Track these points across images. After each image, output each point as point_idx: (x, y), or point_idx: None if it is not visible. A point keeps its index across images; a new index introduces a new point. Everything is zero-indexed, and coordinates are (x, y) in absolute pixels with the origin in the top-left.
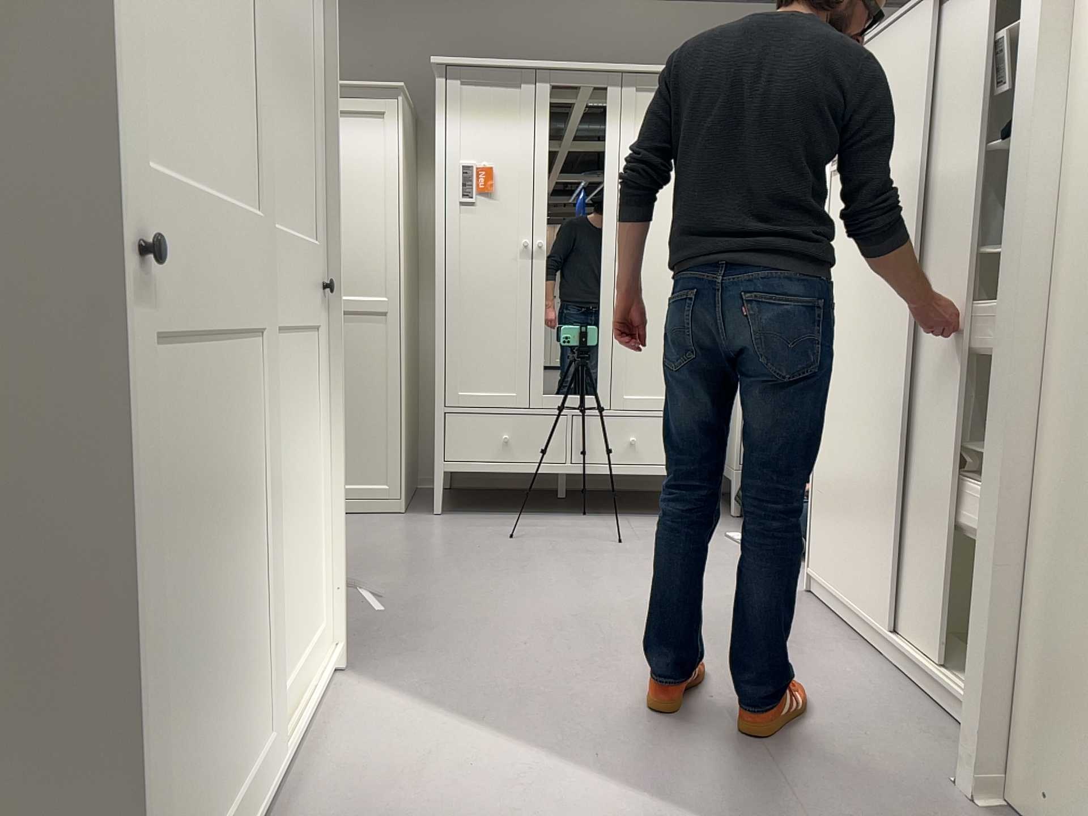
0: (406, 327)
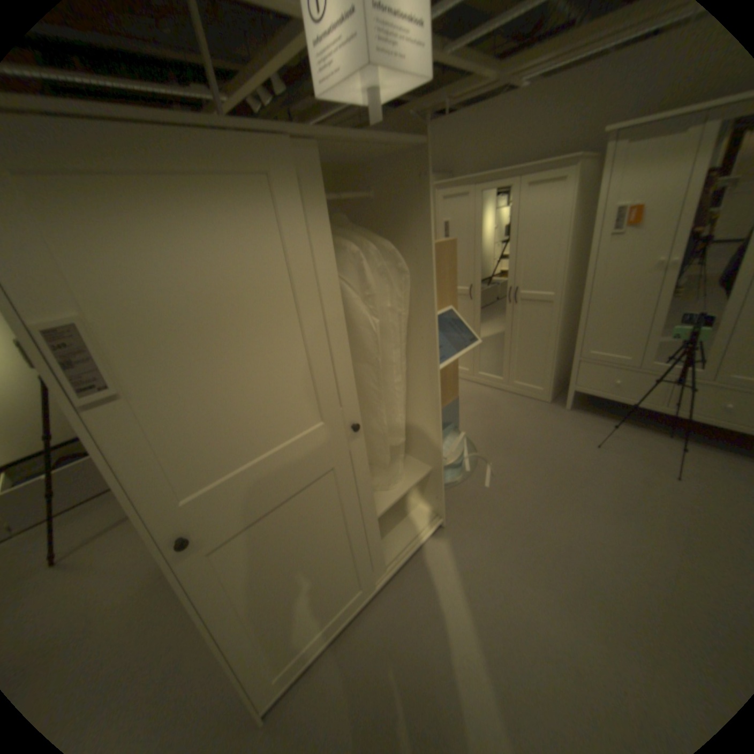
0: (565, 308)
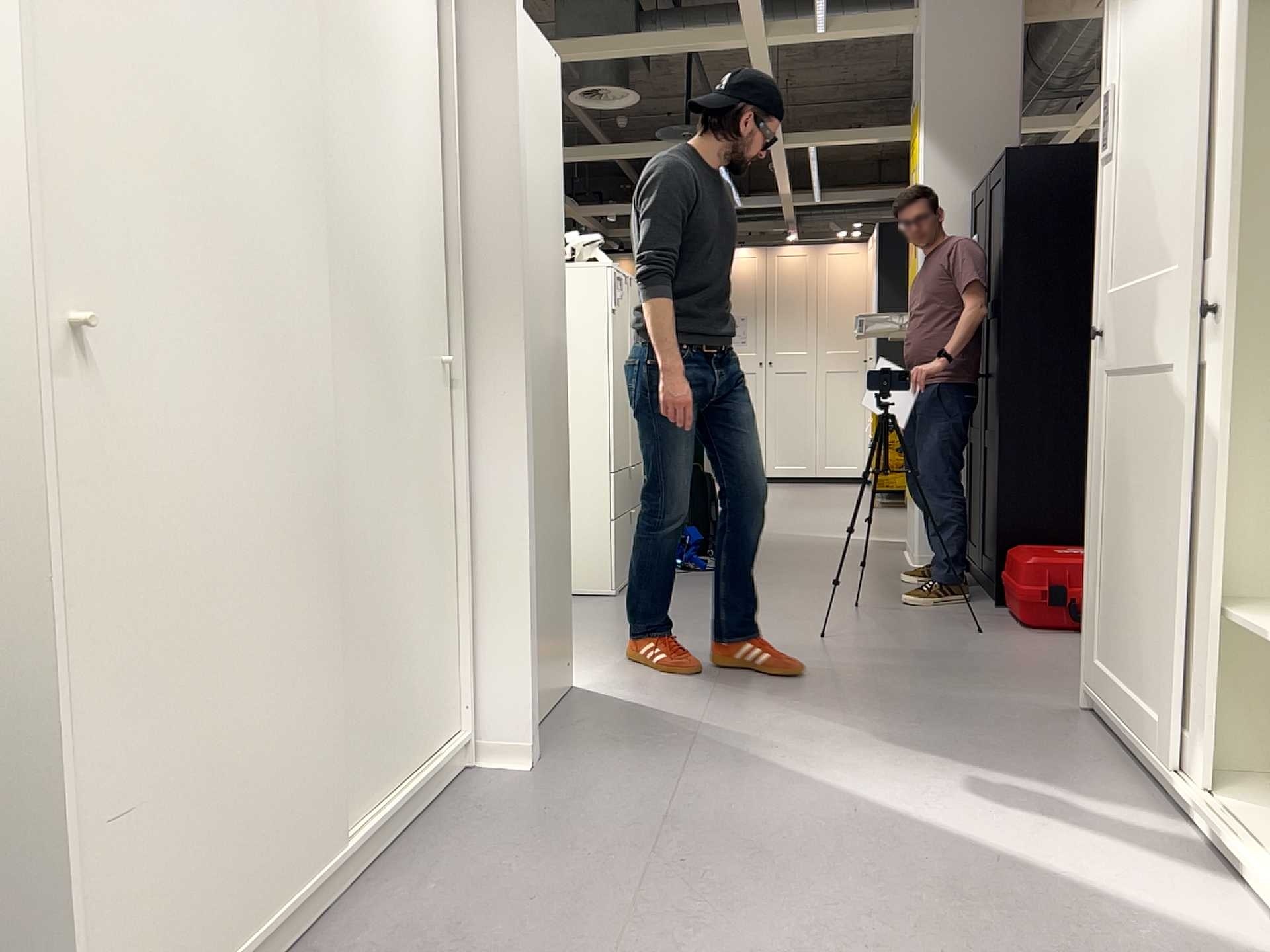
0: None
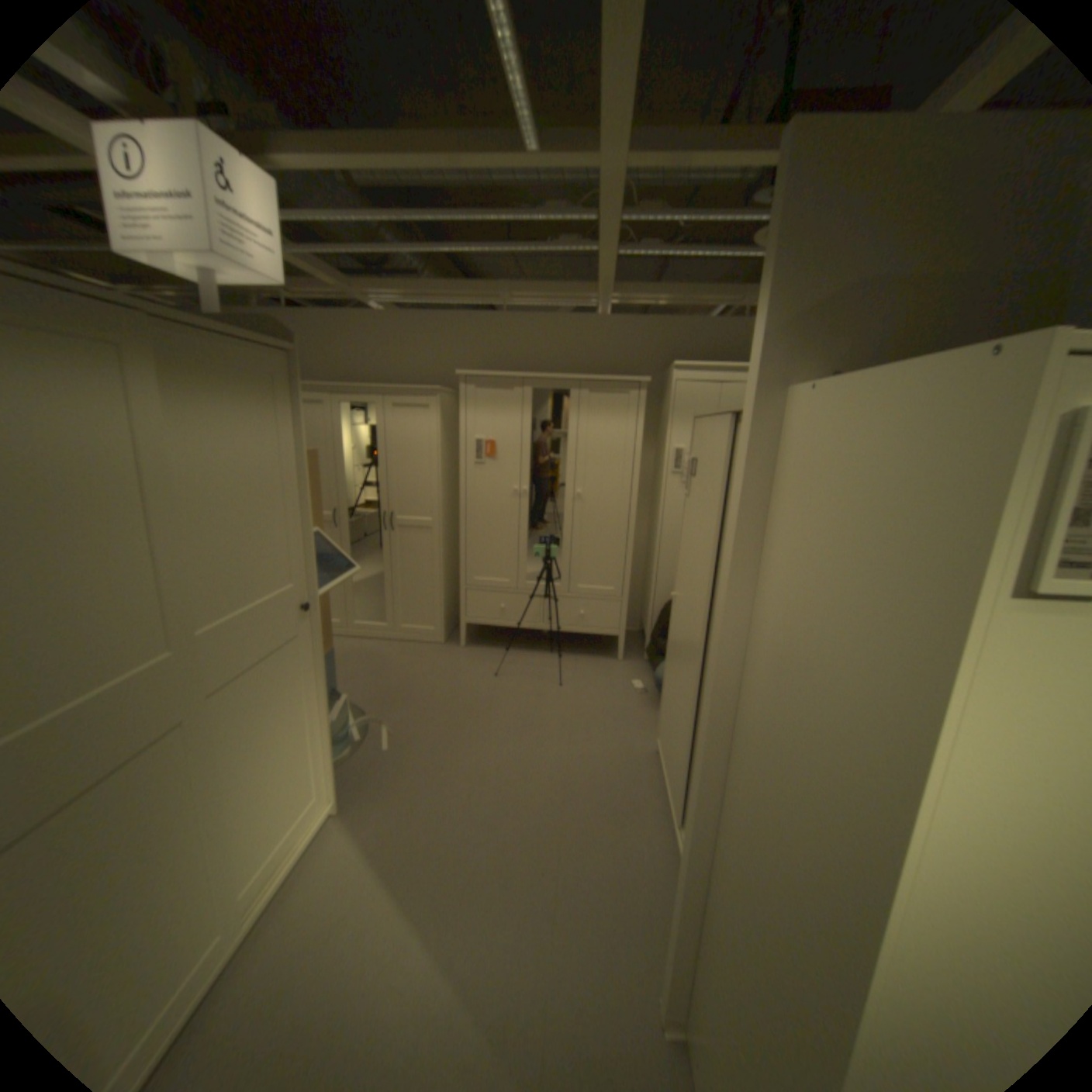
0: (445, 535)
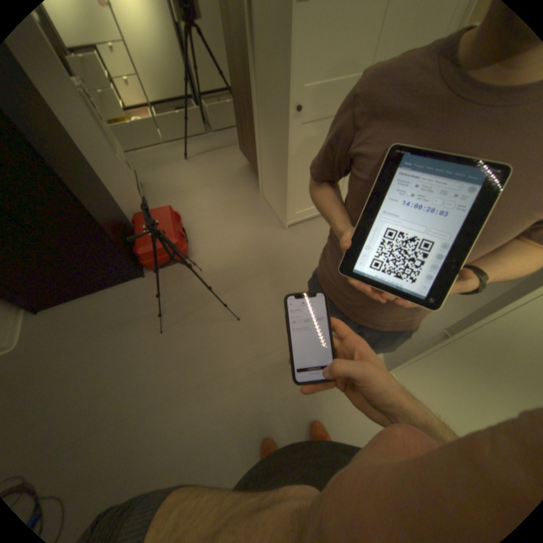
0: None
